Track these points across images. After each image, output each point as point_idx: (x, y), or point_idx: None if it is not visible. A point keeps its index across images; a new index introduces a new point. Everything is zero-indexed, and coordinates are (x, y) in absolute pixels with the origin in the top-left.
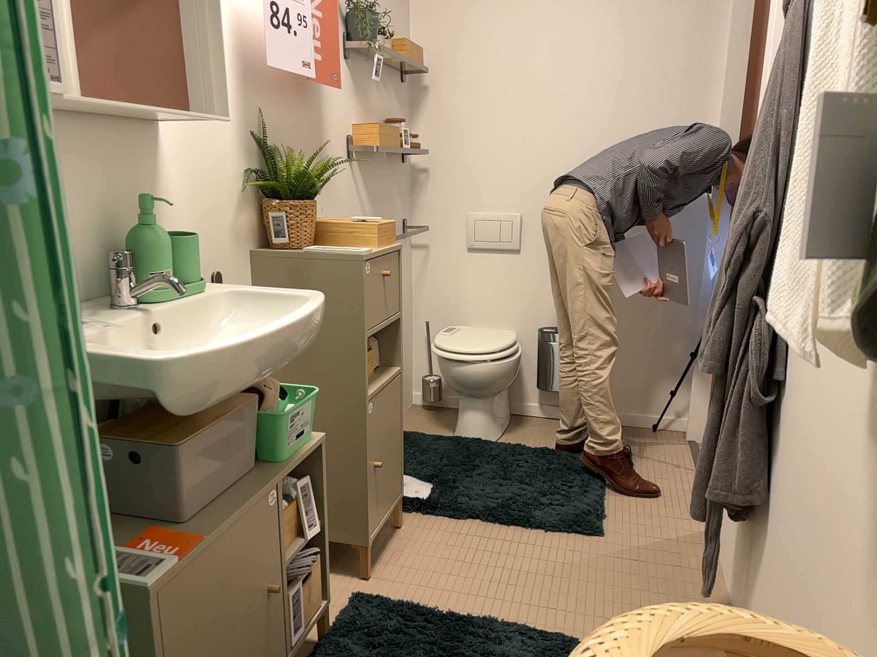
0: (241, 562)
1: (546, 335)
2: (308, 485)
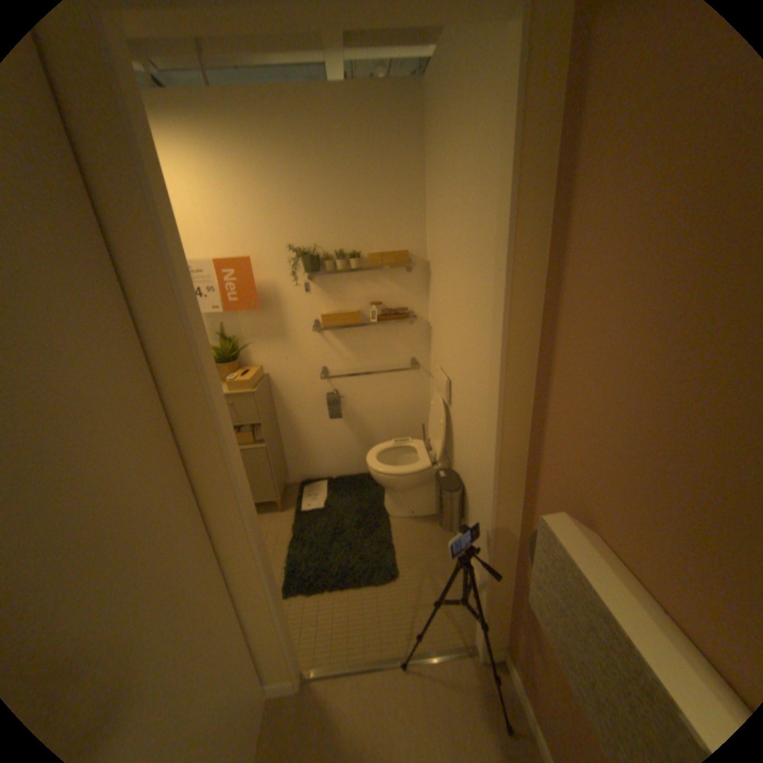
0: None
1: (437, 474)
2: None
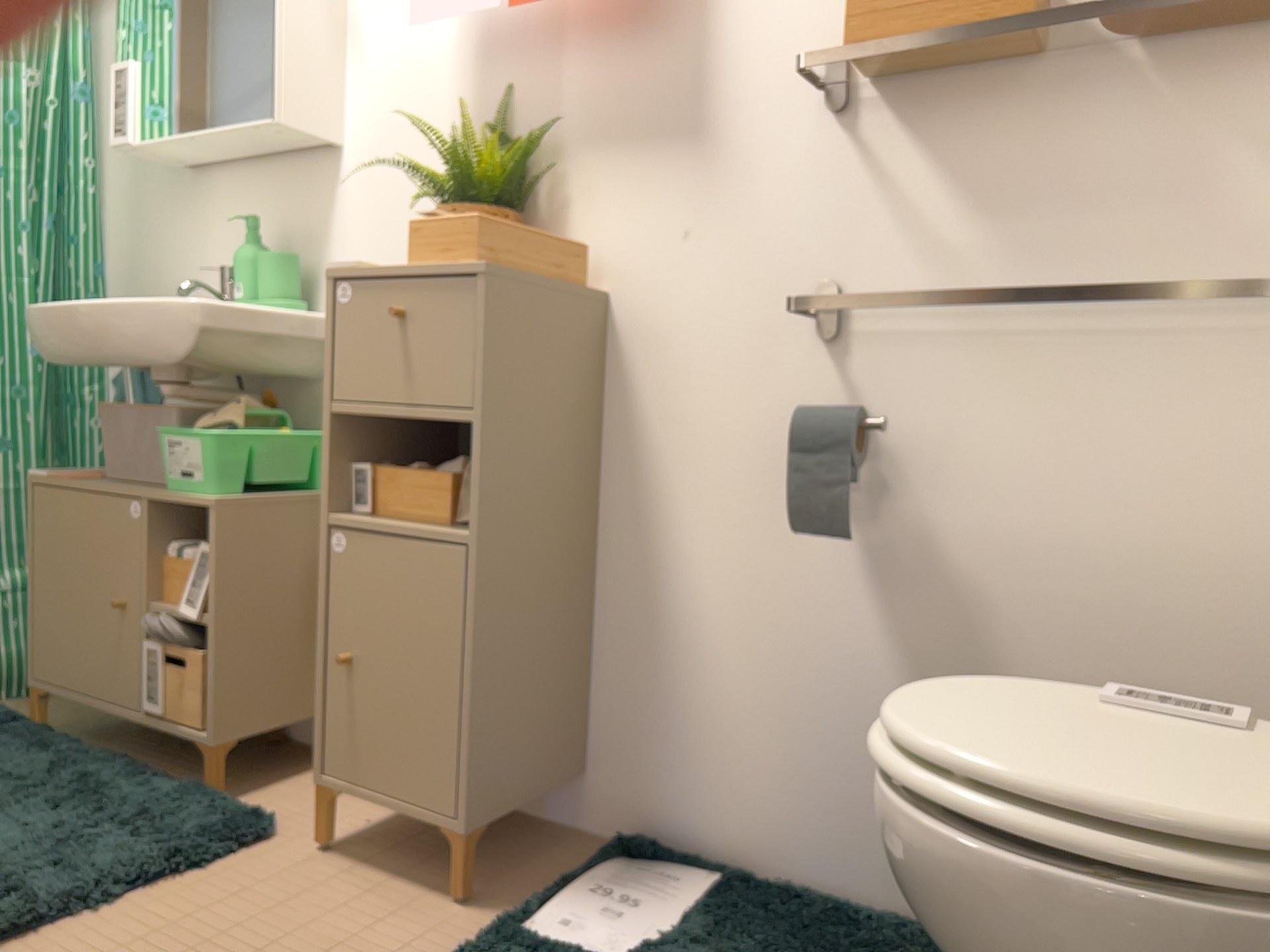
0: (85, 539)
1: None
2: (200, 558)
